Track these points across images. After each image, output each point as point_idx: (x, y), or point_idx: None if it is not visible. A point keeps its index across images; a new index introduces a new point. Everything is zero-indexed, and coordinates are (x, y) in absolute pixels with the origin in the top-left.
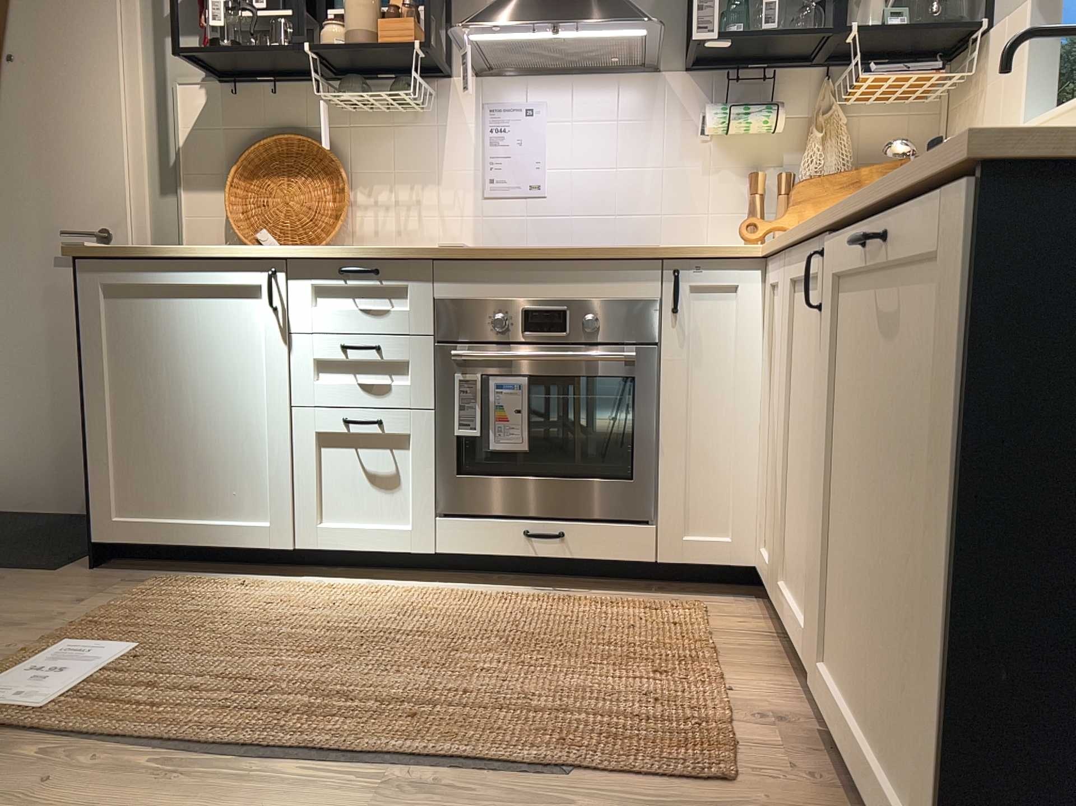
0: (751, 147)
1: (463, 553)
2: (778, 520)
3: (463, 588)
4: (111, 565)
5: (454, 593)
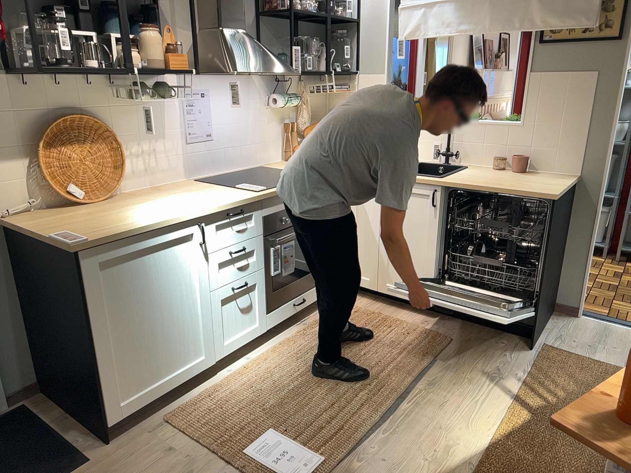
0: (281, 110)
1: (275, 324)
2: (378, 265)
3: (276, 339)
4: (110, 435)
5: (279, 342)
